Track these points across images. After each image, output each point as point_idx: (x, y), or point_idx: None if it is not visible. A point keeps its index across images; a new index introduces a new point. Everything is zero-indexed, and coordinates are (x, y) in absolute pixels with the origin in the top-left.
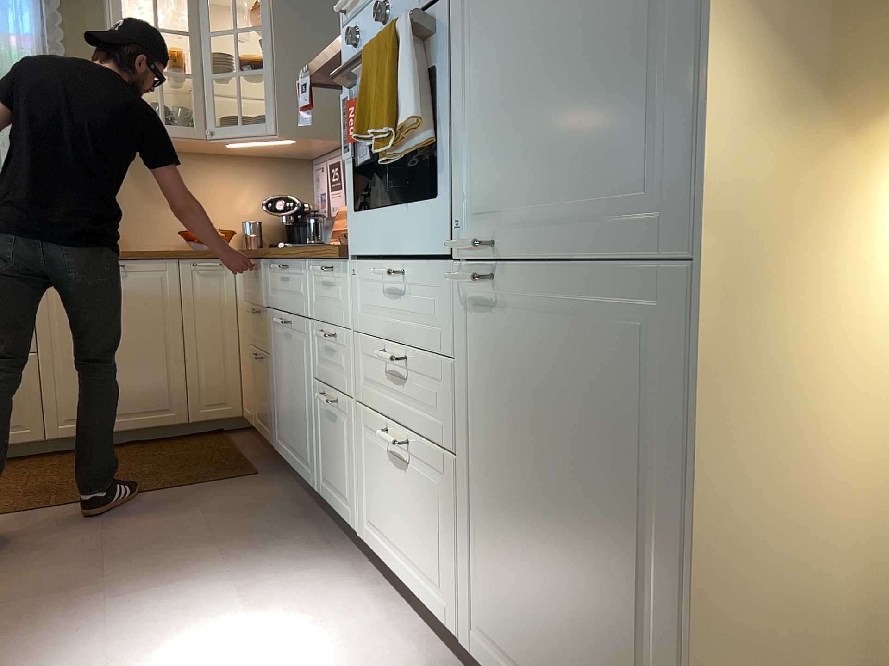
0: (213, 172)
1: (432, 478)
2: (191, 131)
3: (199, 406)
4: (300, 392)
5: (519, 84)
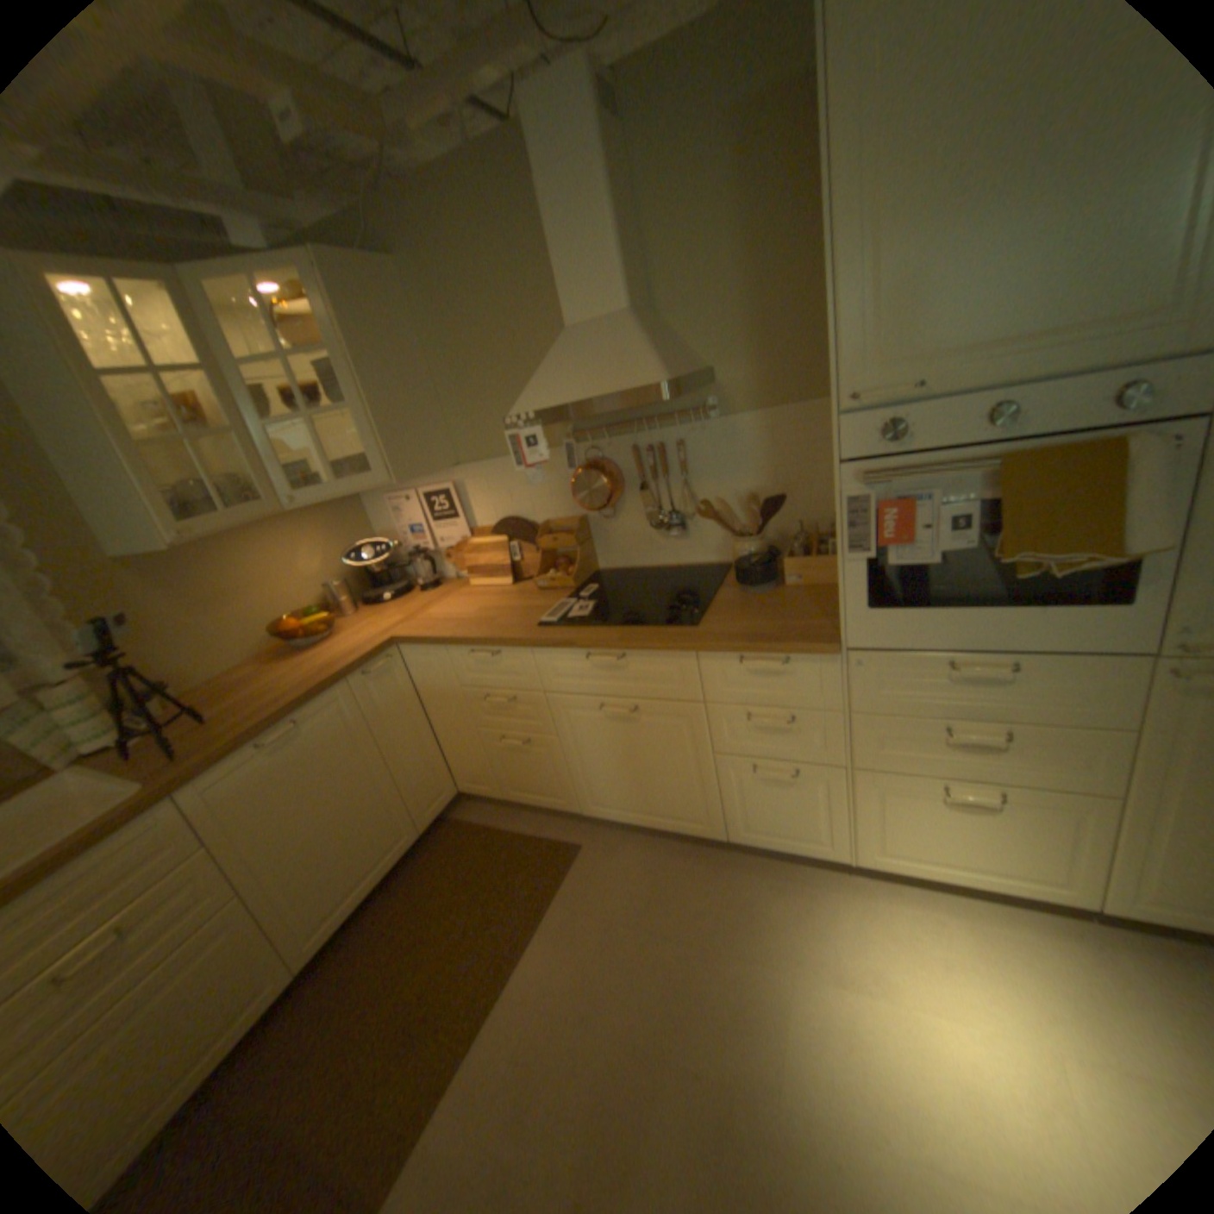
0: (255, 541)
1: (1051, 812)
2: (260, 506)
3: (422, 813)
4: (672, 765)
5: None
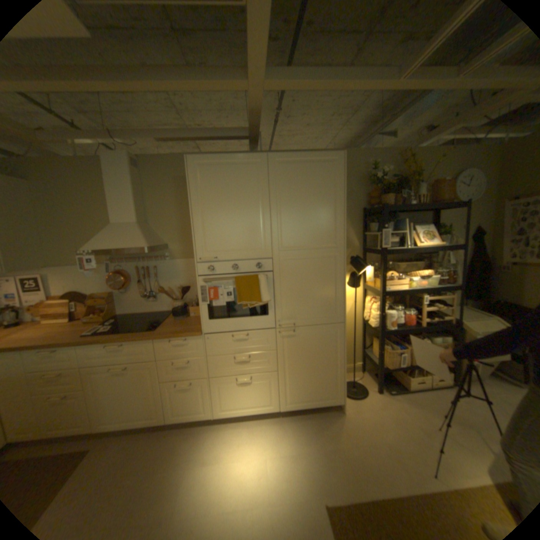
0: None
1: (262, 381)
2: None
3: None
4: (141, 393)
5: (299, 295)
